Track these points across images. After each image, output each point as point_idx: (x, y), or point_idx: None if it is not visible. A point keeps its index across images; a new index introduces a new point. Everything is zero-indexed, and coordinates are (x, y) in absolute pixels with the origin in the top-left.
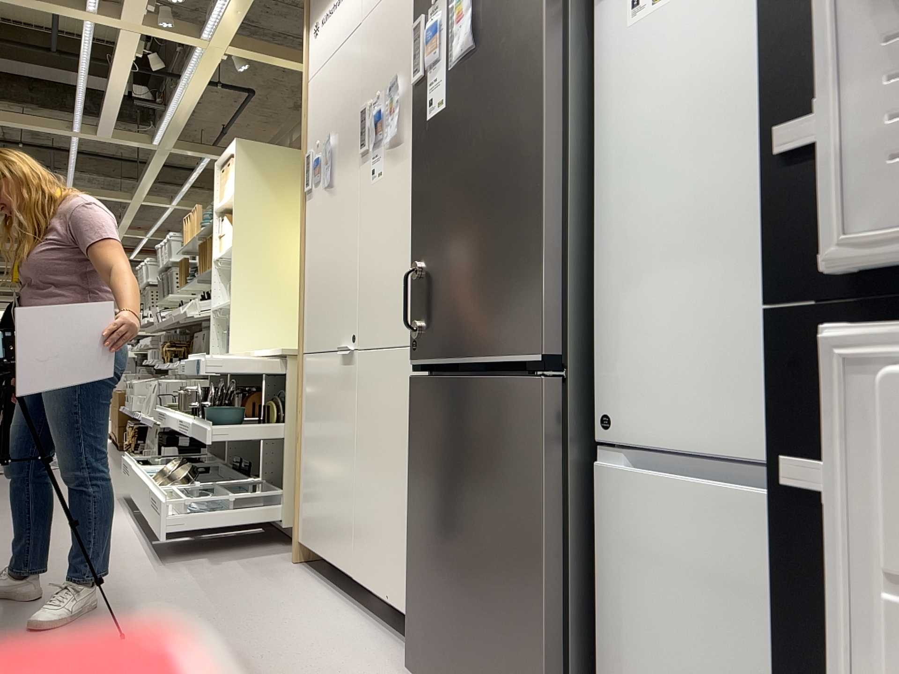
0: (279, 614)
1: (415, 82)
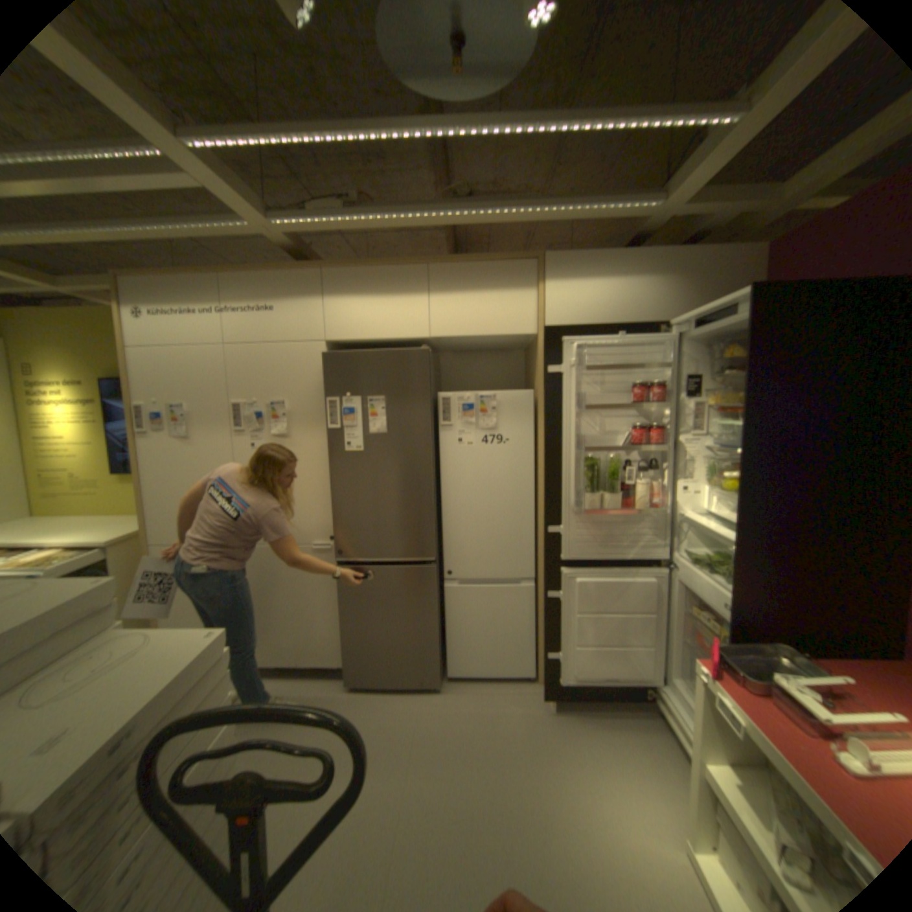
0: None
1: (331, 428)
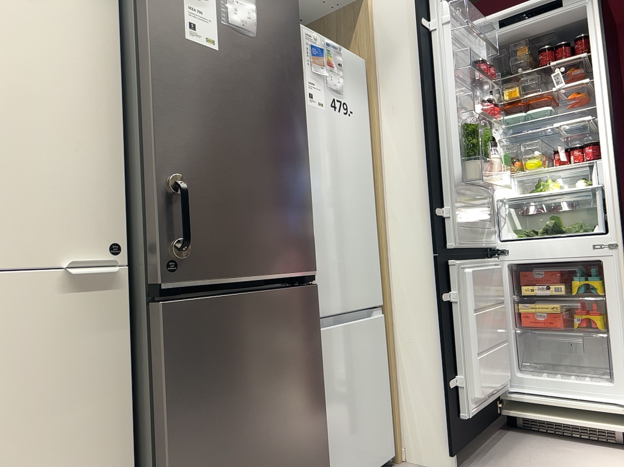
0: None
1: None
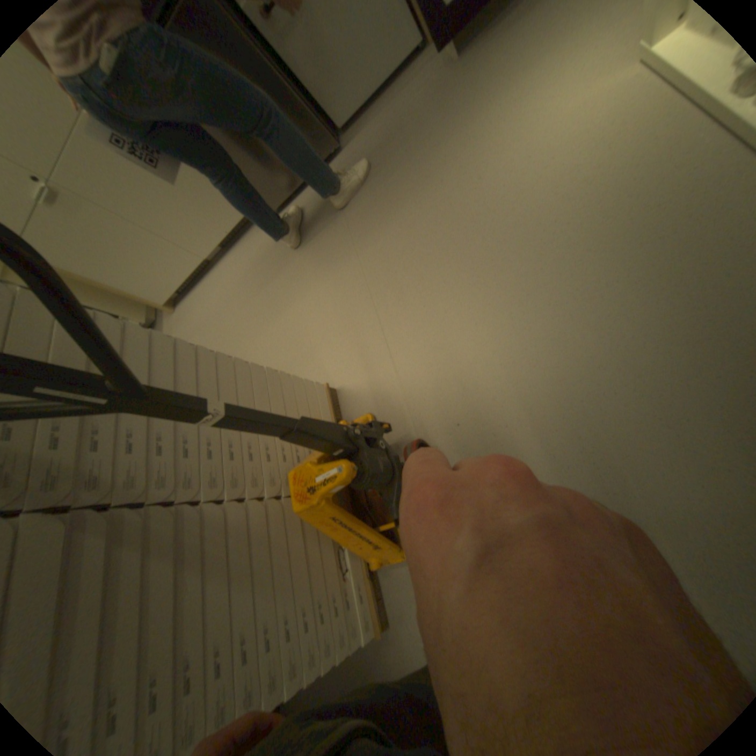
0: (215, 295)
1: None
